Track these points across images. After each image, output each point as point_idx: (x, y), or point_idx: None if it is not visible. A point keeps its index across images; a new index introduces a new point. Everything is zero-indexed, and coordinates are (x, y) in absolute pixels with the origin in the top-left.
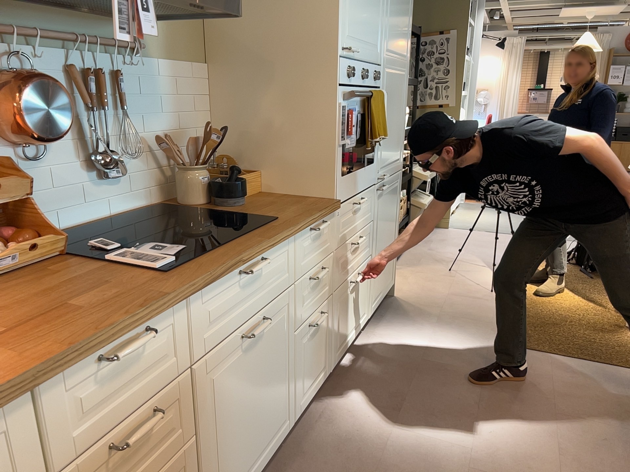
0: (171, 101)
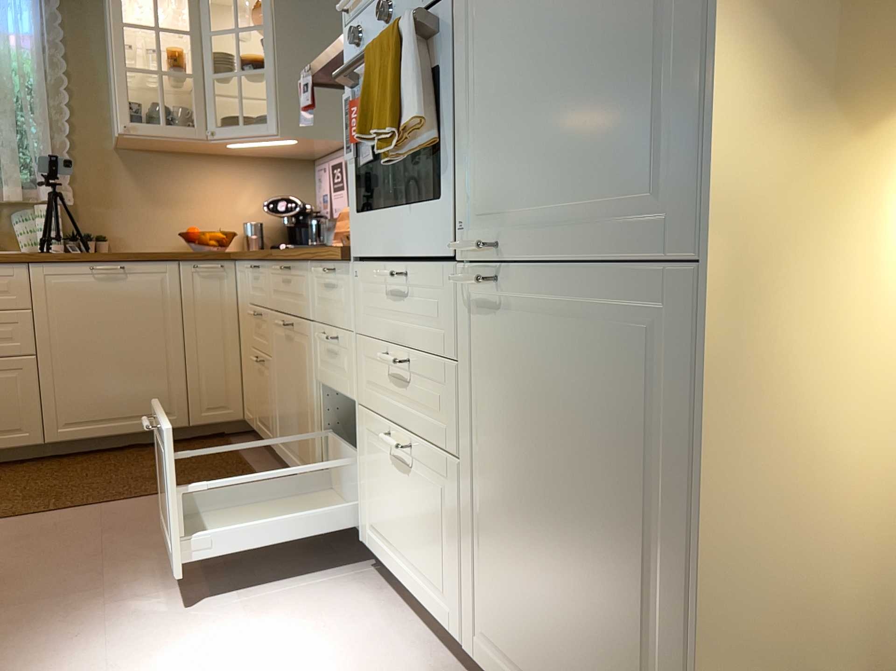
0: None
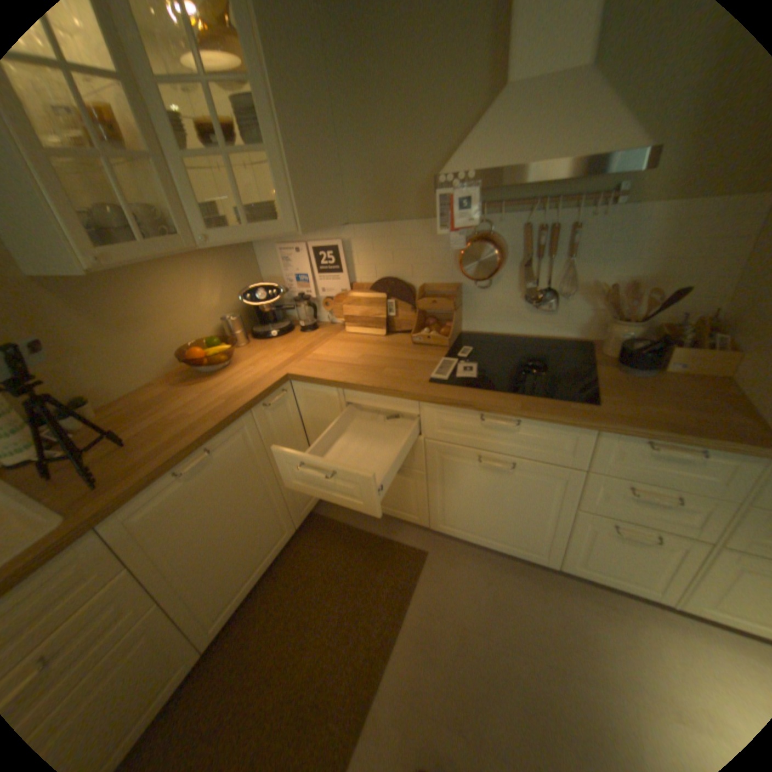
0: (659, 245)
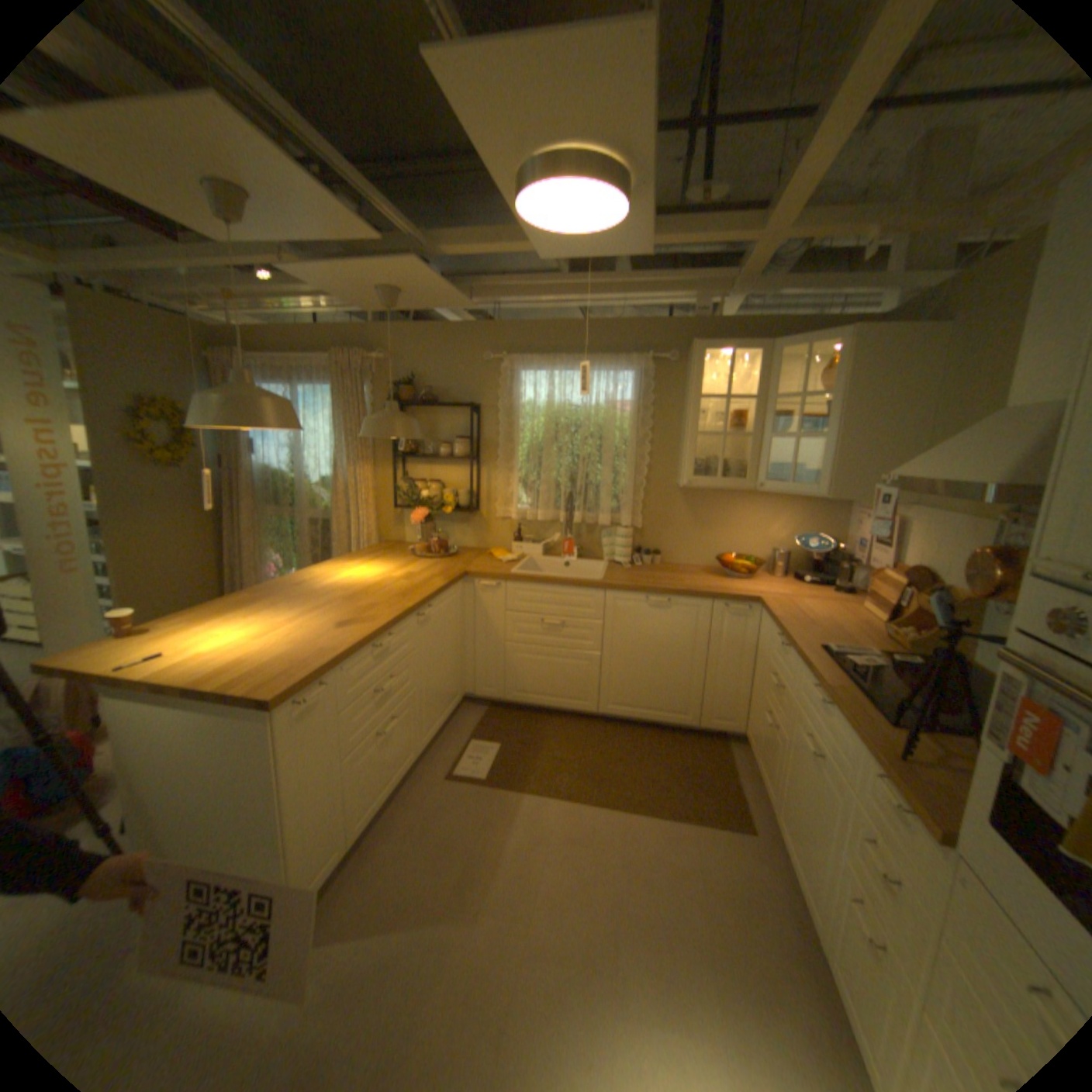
0: None
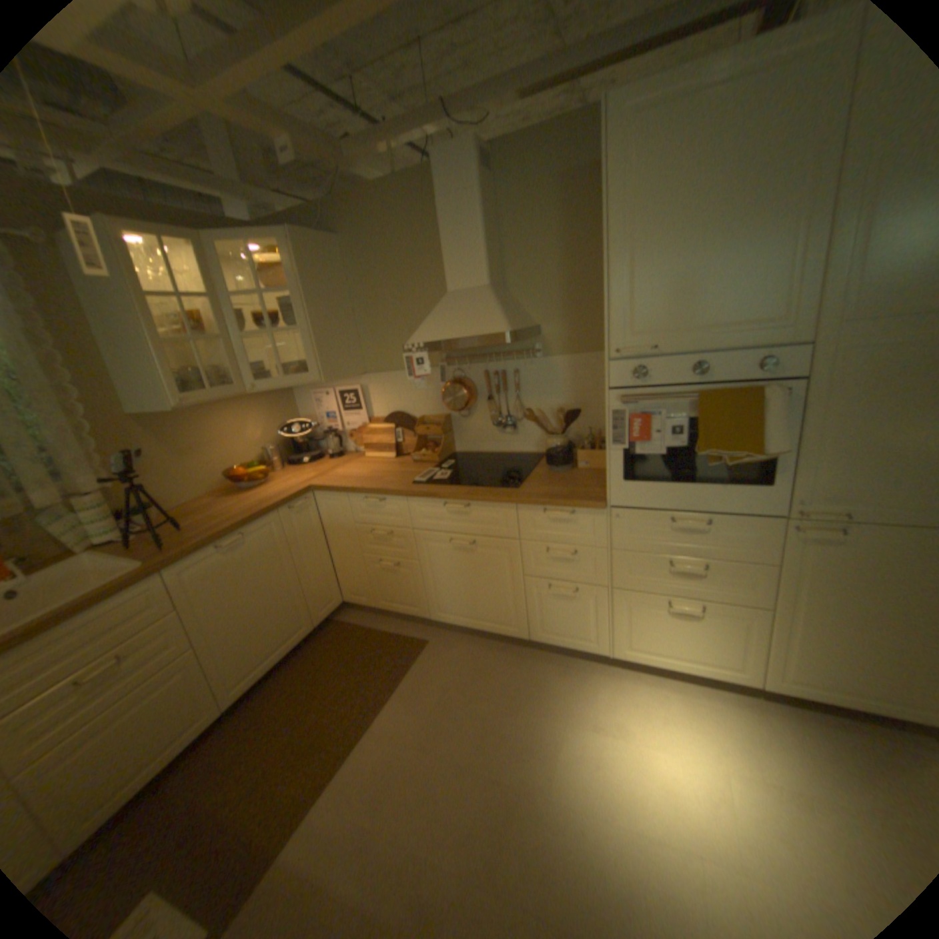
0: (567, 384)
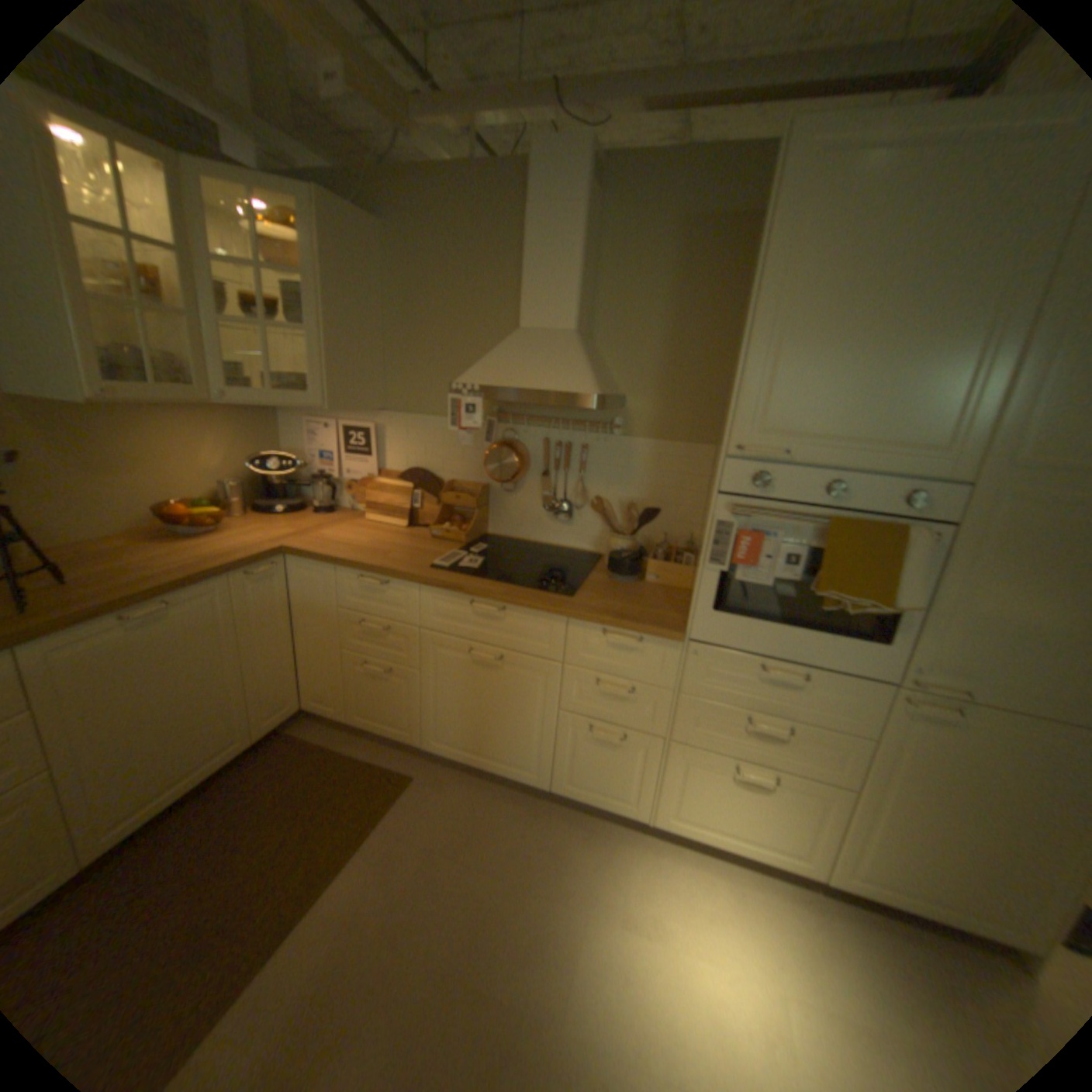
0: (645, 475)
